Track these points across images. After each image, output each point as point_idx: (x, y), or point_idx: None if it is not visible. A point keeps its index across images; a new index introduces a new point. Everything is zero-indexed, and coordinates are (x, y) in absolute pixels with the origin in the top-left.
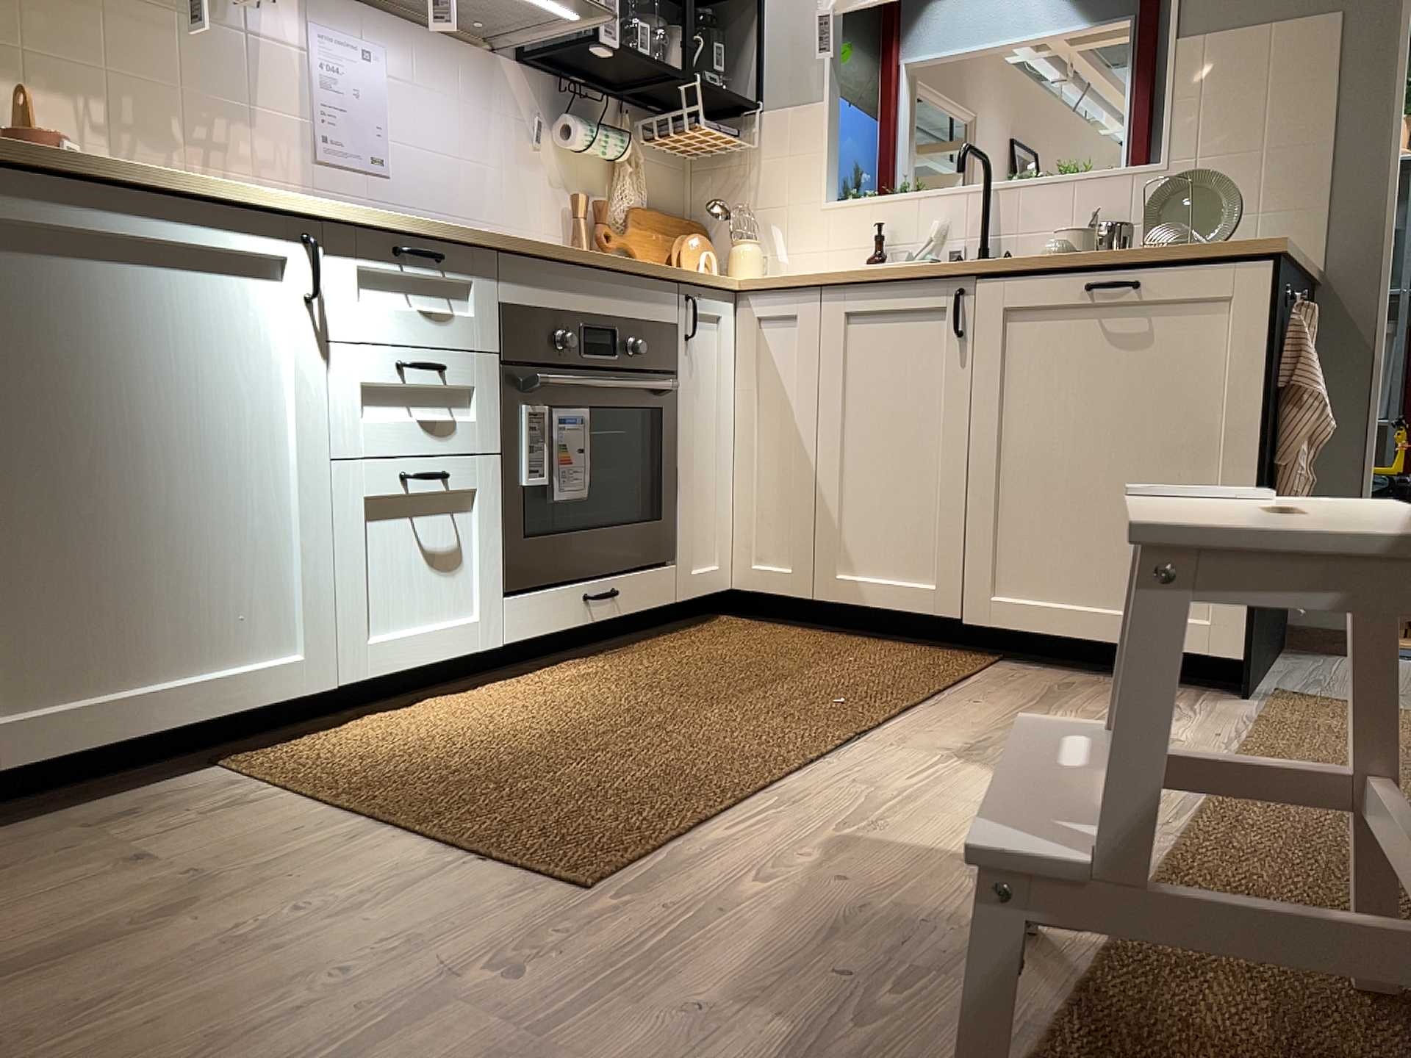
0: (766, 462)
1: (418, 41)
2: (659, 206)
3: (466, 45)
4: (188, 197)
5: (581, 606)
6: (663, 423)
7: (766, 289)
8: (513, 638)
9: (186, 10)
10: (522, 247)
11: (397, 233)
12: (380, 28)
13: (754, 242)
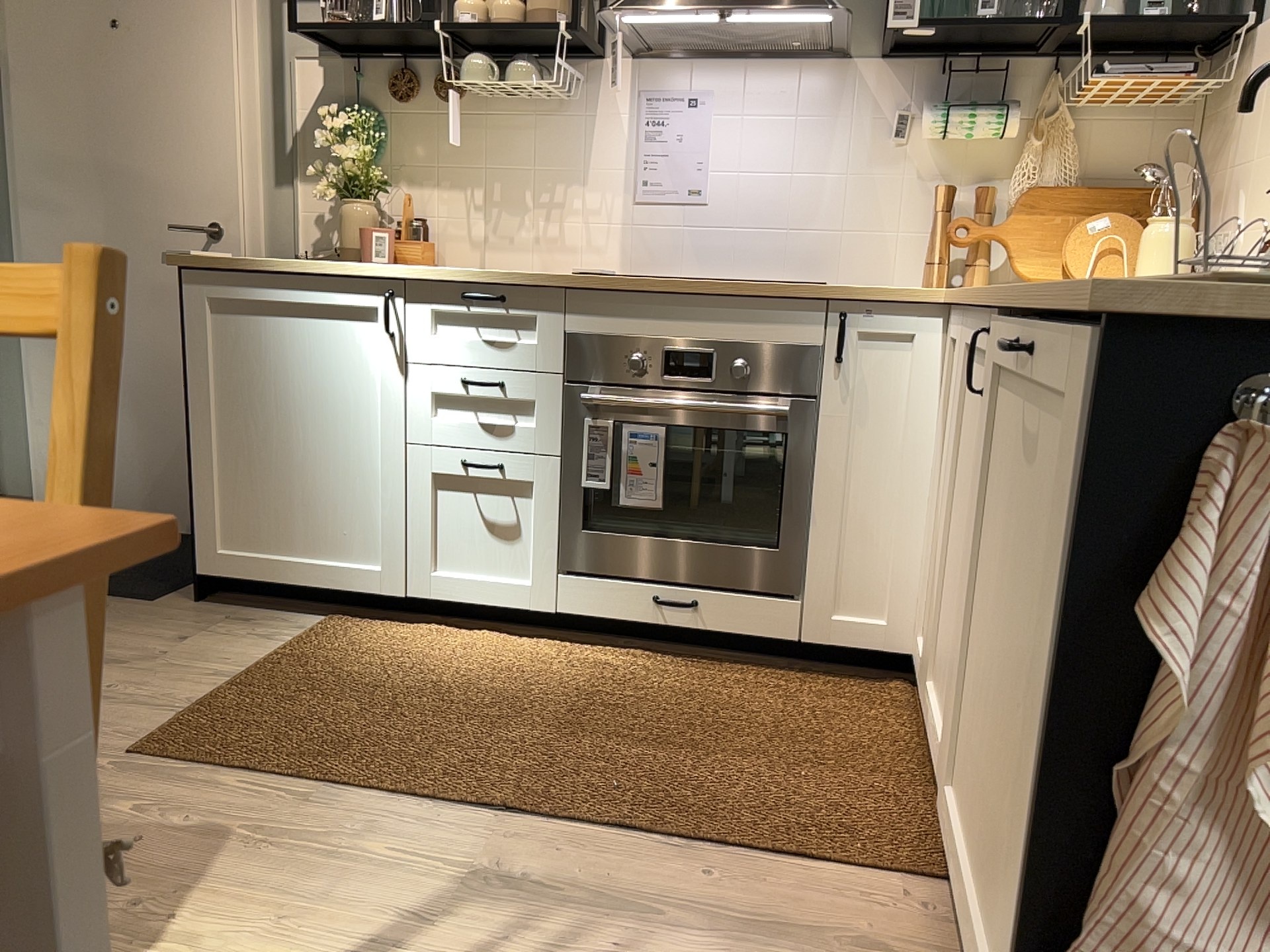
0: (939, 522)
1: (745, 72)
2: (1120, 176)
3: (811, 57)
4: (310, 274)
5: (651, 608)
6: (791, 454)
7: (954, 309)
8: (568, 612)
9: (536, 108)
10: (585, 283)
11: (459, 282)
12: (705, 72)
13: (1188, 221)
